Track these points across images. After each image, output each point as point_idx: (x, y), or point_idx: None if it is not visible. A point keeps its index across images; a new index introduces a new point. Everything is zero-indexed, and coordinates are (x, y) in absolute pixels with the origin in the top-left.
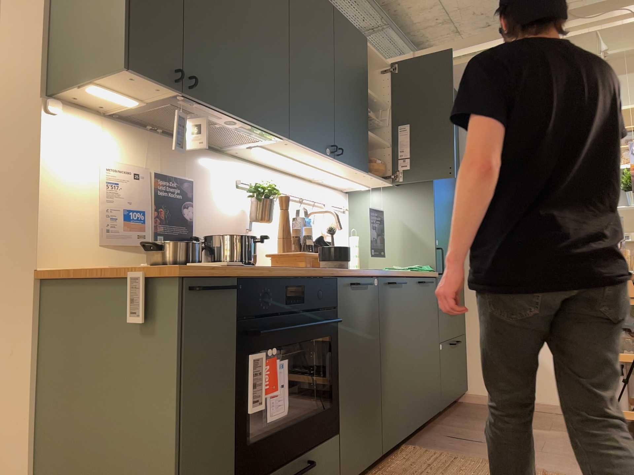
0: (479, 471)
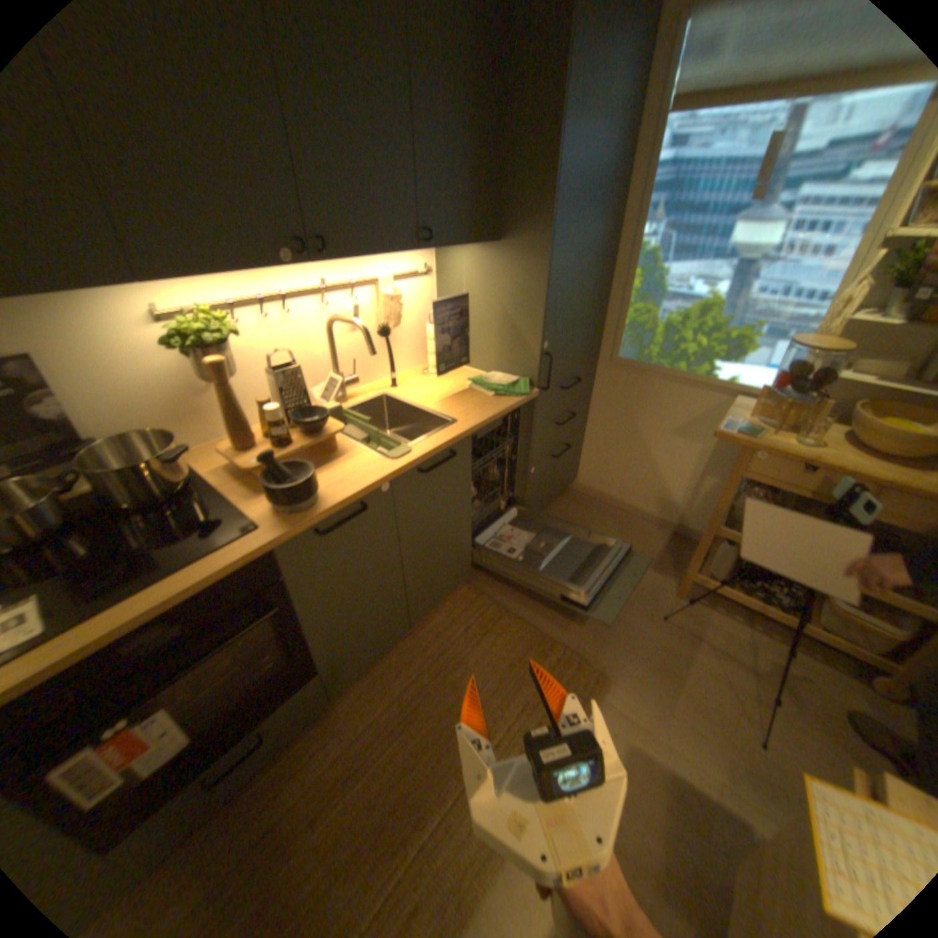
0: (512, 651)
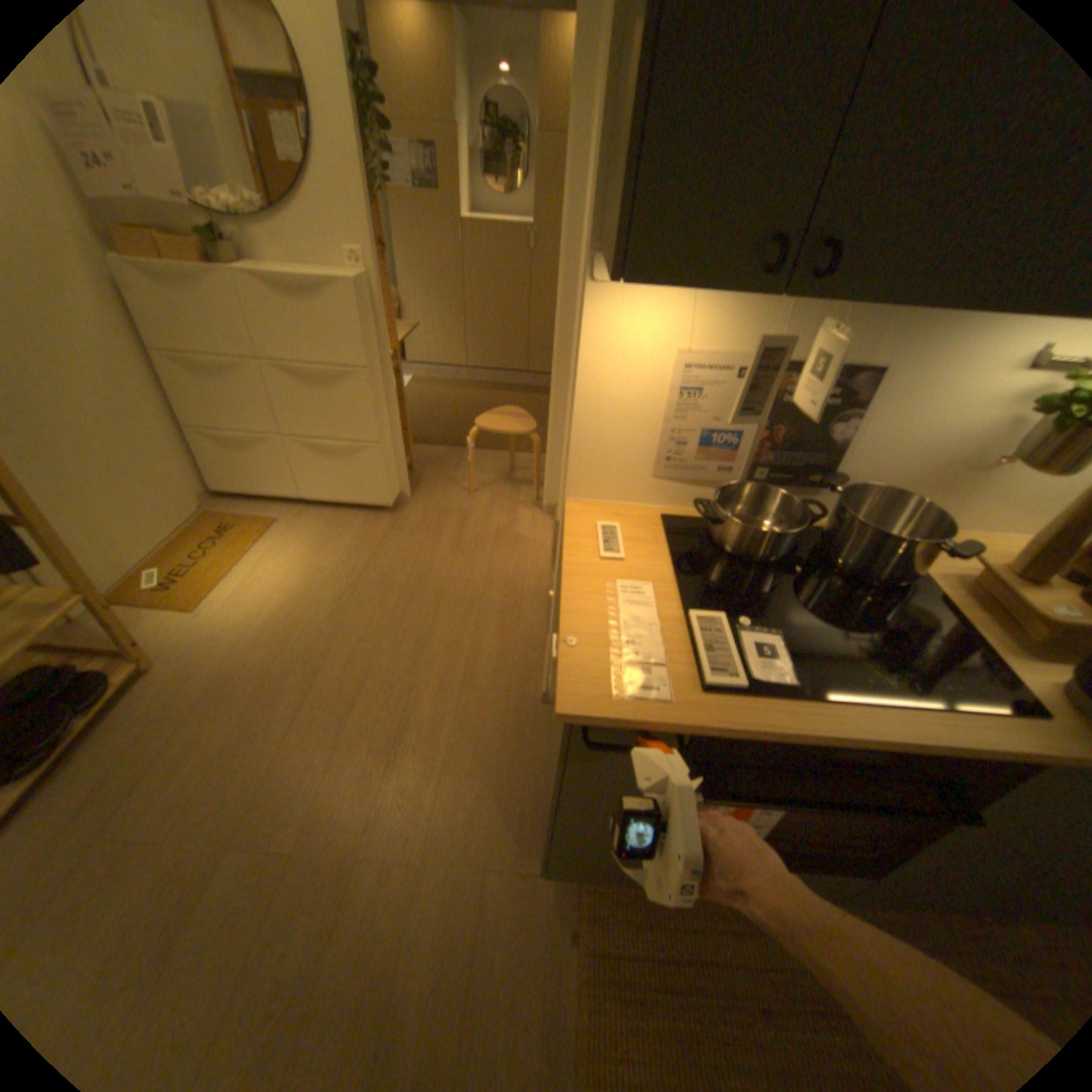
0: None
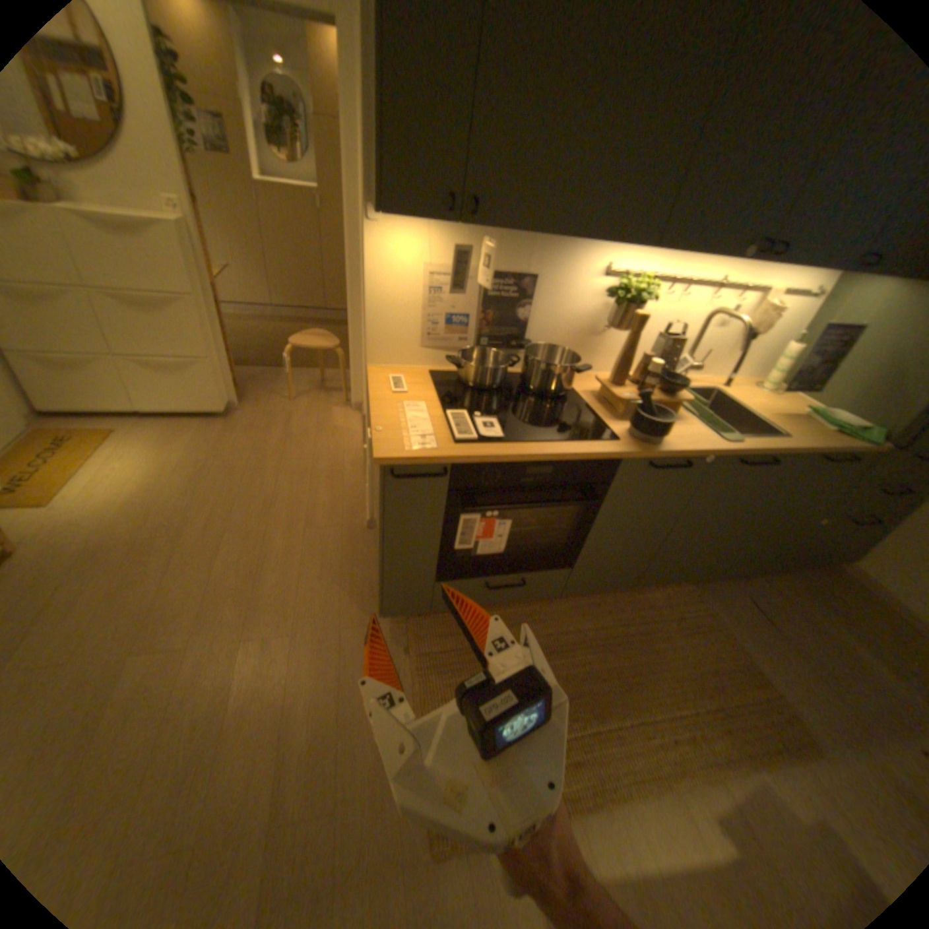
0: (721, 662)
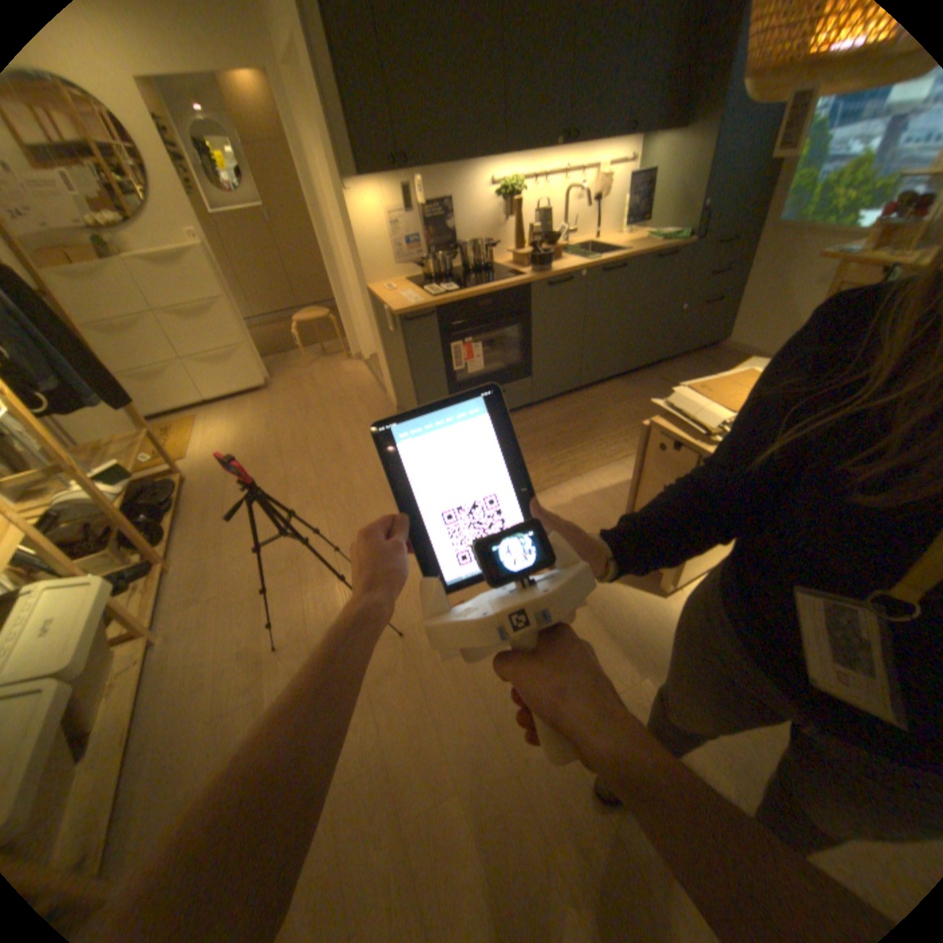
0: (638, 408)
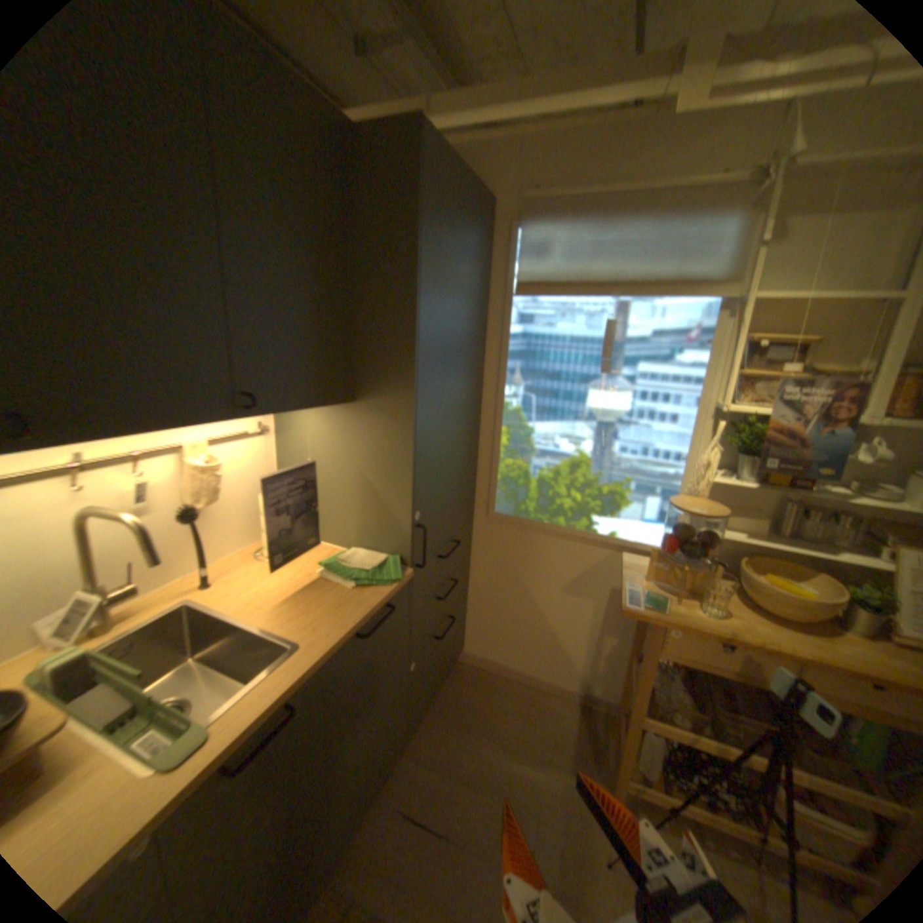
0: None
